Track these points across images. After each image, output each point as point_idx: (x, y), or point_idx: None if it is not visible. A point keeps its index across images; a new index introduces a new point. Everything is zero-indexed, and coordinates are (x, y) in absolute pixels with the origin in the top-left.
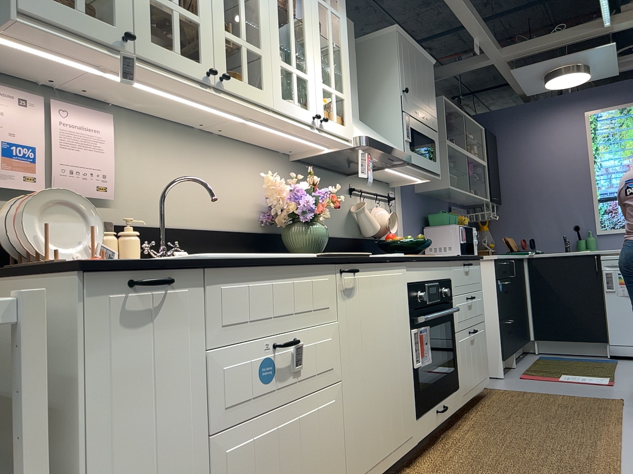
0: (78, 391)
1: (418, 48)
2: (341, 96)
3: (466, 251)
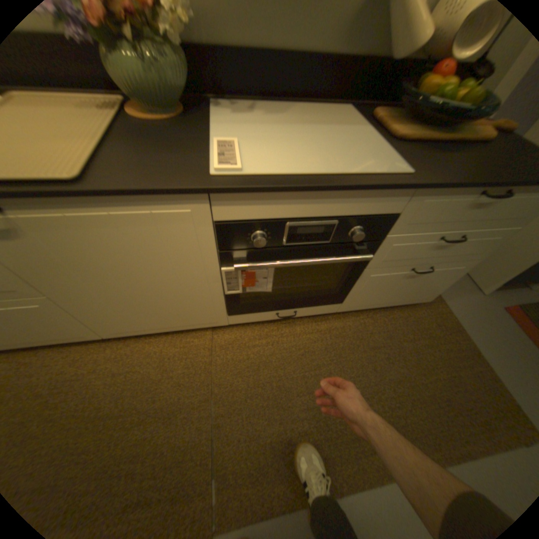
0: None
1: None
2: None
3: None
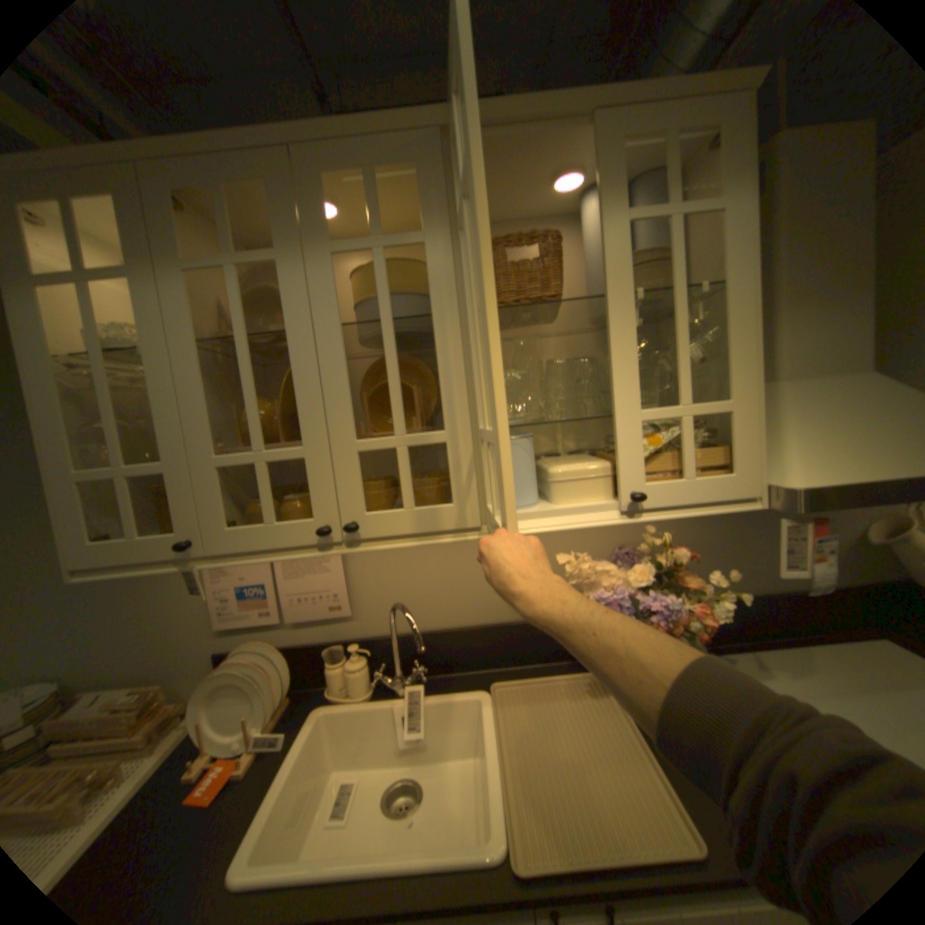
0: None
1: None
2: (717, 411)
3: None
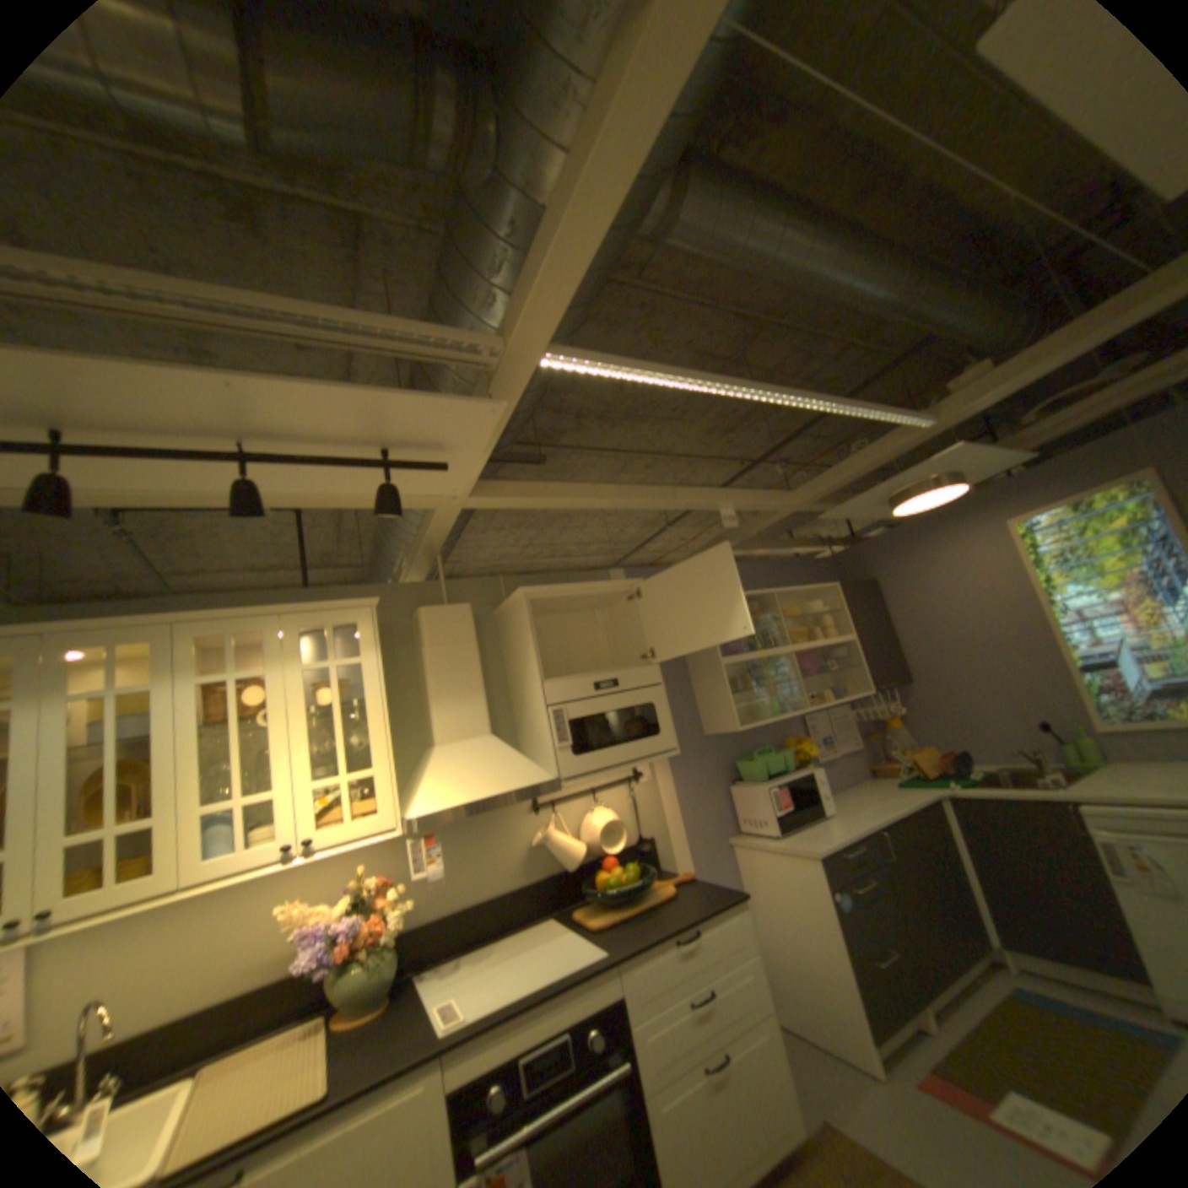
0: None
1: (587, 586)
2: (364, 775)
3: (795, 825)
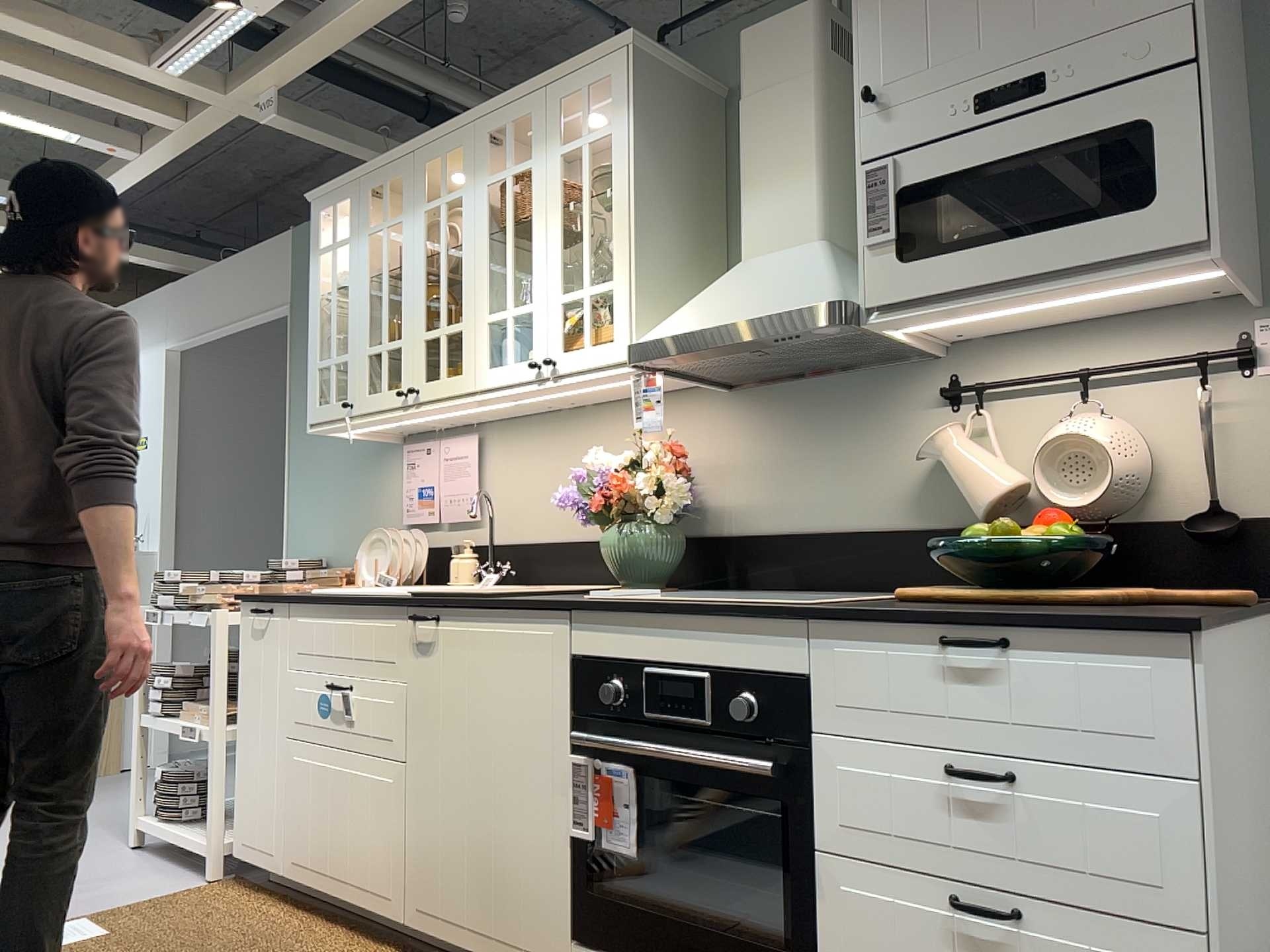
0: (240, 670)
1: None
2: (602, 288)
3: None
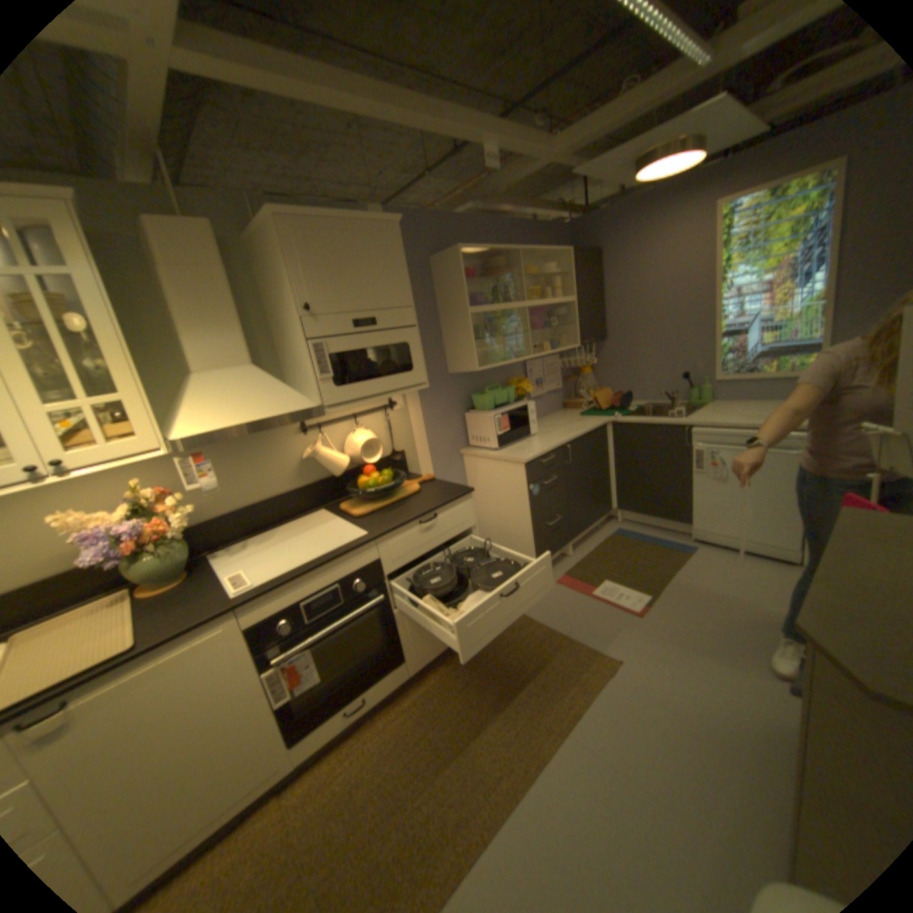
0: None
1: (343, 214)
2: (108, 400)
3: (509, 440)
